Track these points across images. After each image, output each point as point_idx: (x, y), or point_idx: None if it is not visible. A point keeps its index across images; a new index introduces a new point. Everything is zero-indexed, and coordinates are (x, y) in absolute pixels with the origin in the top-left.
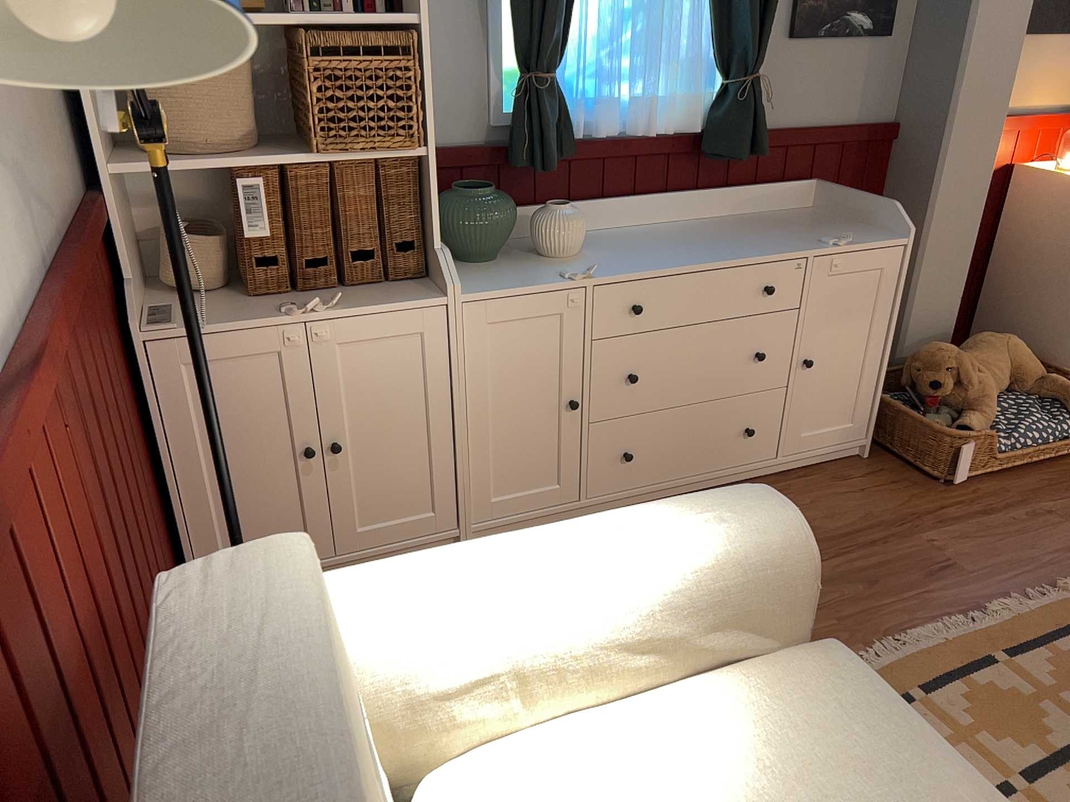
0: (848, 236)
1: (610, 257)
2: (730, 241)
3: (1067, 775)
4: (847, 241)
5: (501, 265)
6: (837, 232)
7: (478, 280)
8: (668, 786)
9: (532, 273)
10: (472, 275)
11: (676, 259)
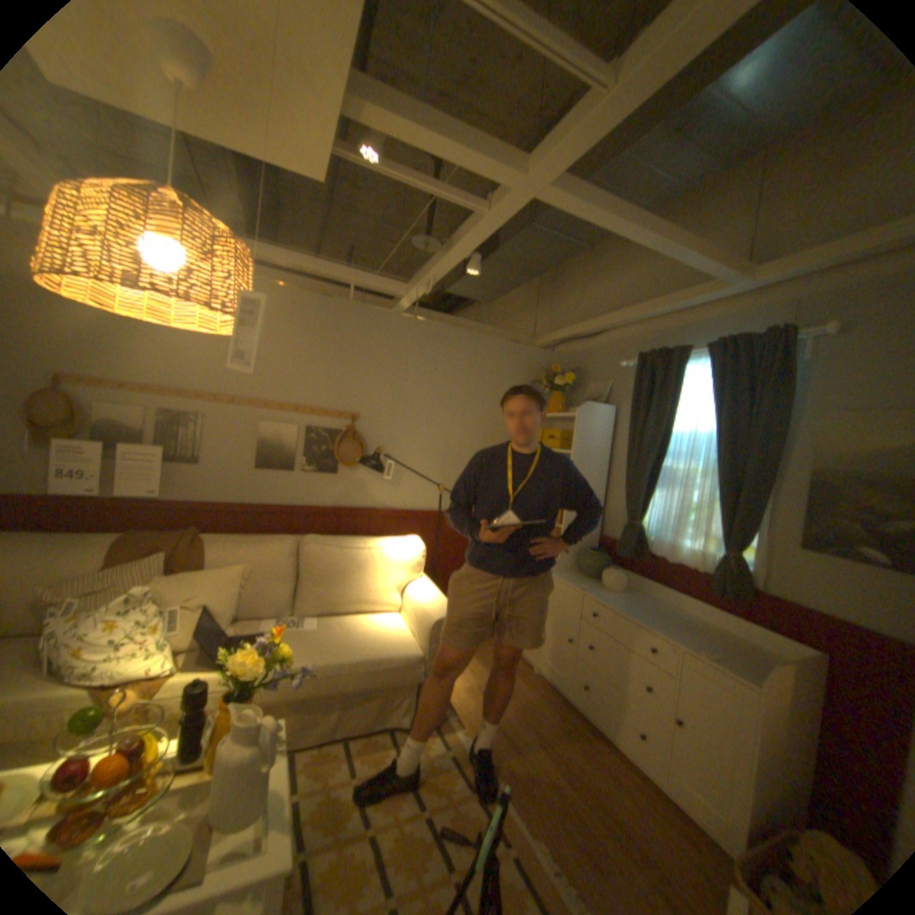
0: (740, 667)
1: (617, 598)
2: (679, 628)
3: (434, 845)
4: (722, 663)
5: (587, 580)
6: (747, 666)
7: (566, 576)
8: (380, 624)
9: (581, 584)
10: (571, 576)
11: (626, 610)
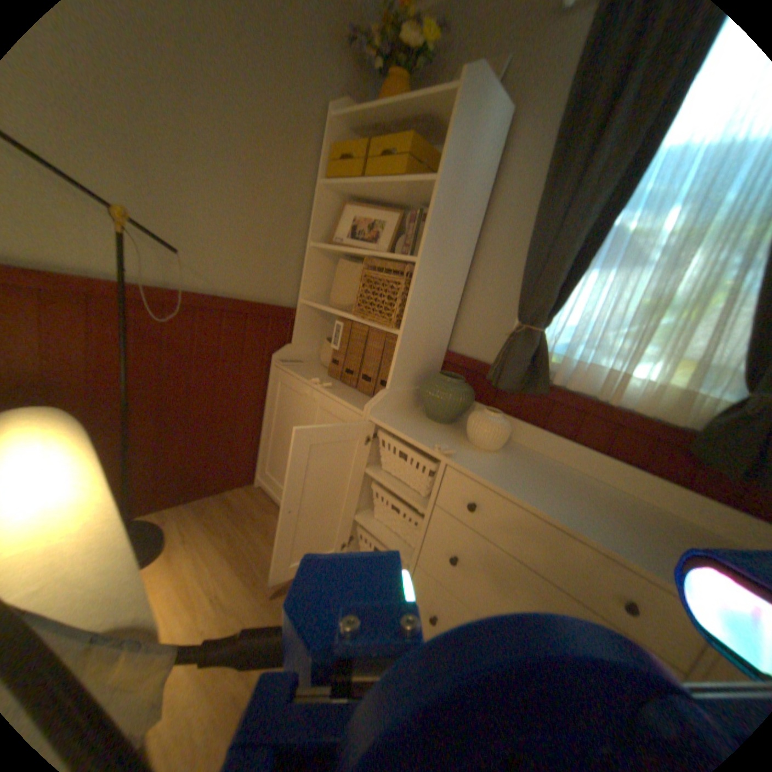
0: None
1: (505, 466)
2: (651, 538)
3: None
4: None
5: (437, 427)
6: None
7: (402, 421)
8: None
9: (434, 437)
10: (409, 419)
11: (545, 500)
